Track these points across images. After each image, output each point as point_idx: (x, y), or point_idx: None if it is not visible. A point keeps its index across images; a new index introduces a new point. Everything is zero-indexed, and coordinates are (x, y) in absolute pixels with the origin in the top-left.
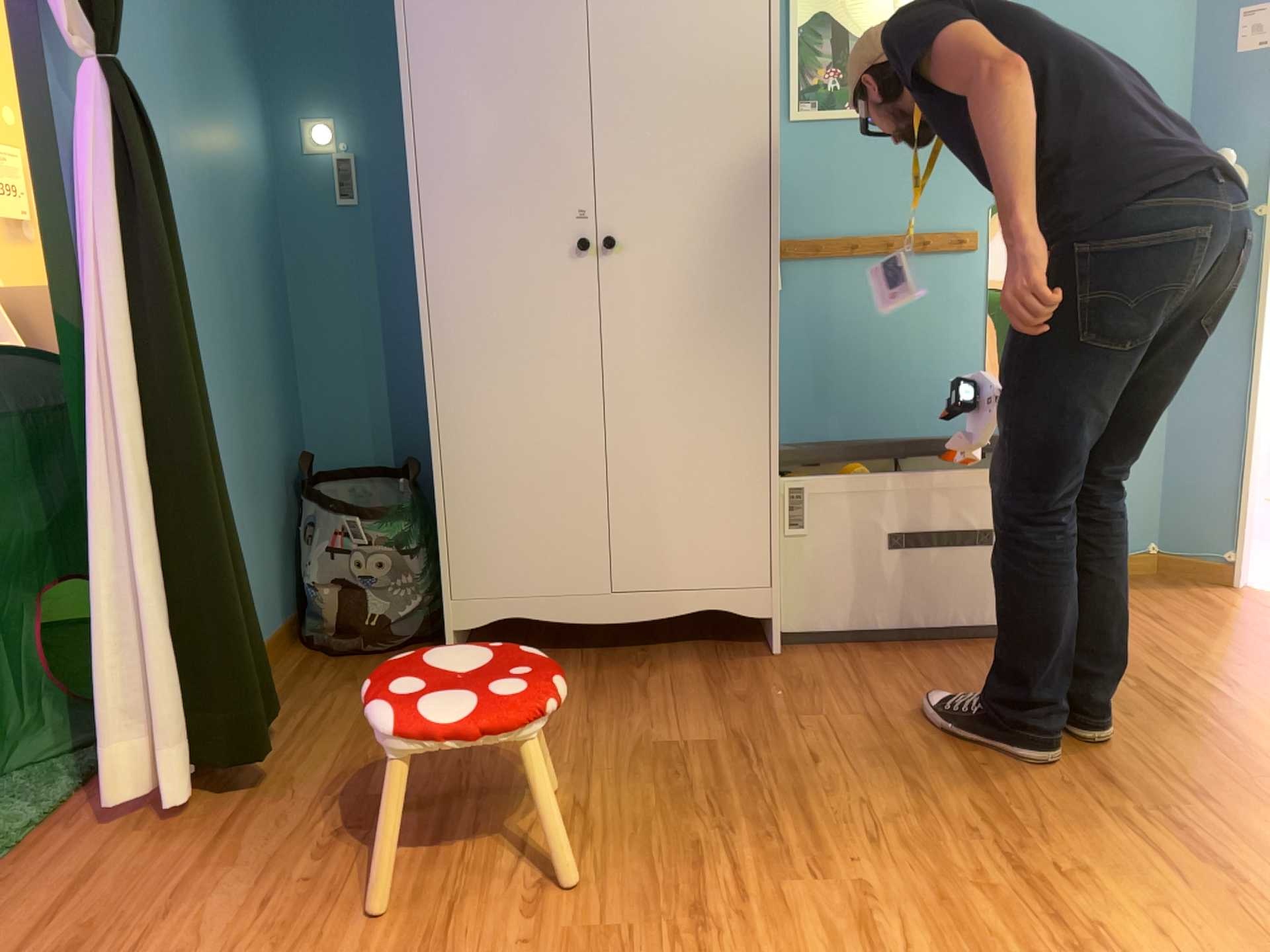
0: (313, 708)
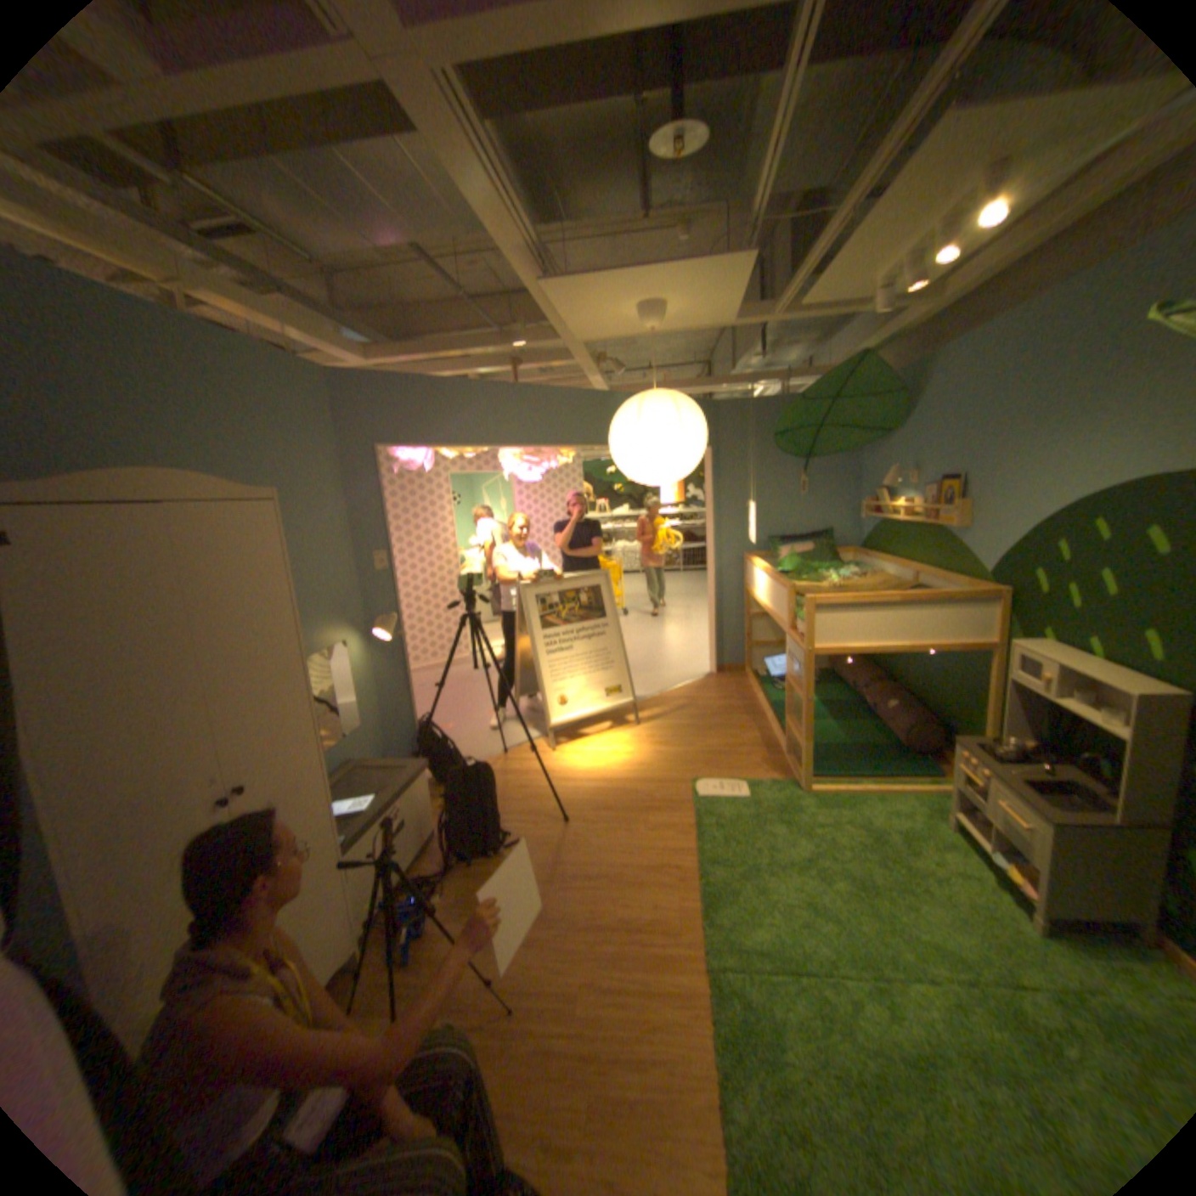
0: None
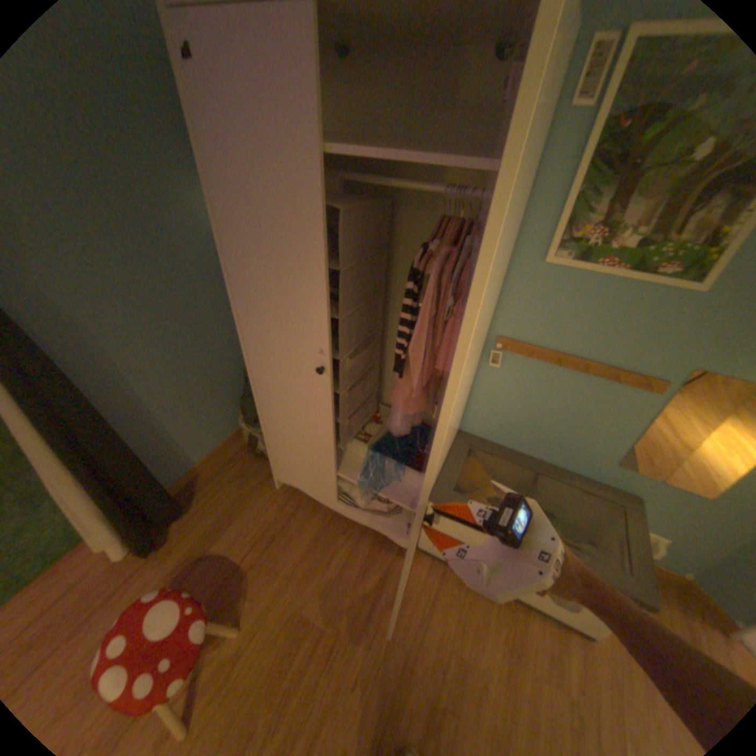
0: (212, 501)
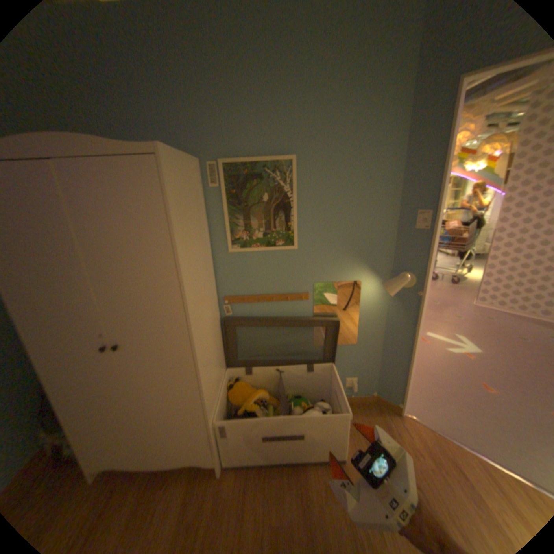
0: None
